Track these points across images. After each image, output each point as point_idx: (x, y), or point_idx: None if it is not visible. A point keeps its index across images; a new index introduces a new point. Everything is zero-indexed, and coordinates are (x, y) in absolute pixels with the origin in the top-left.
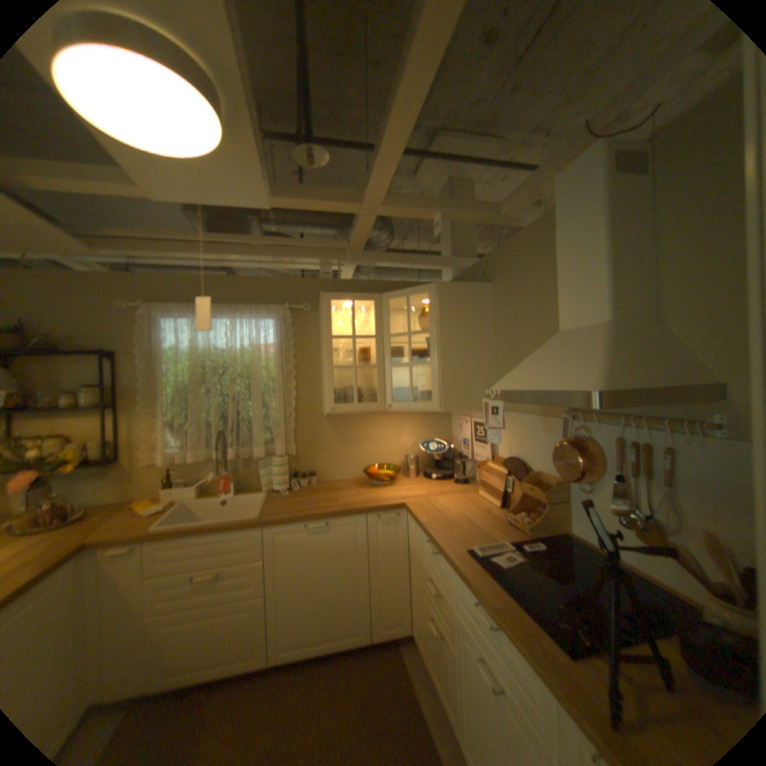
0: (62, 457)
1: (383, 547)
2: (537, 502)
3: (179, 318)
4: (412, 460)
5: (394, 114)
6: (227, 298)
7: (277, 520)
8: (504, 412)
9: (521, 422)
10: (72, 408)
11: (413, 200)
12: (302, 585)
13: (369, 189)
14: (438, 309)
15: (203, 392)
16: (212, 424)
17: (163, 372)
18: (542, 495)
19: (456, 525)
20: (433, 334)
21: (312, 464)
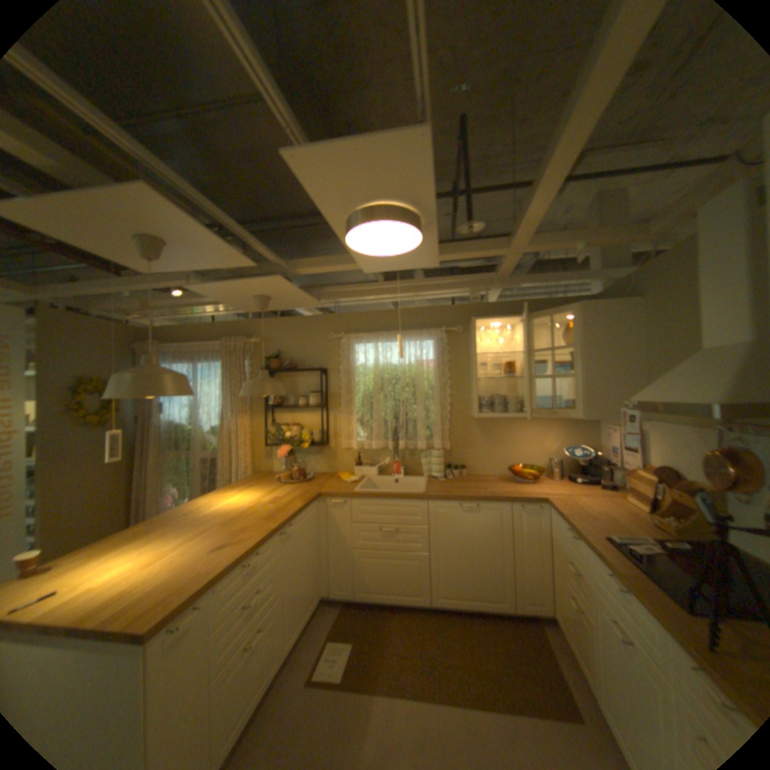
0: (302, 438)
1: (527, 534)
2: (692, 511)
3: (367, 343)
4: (556, 464)
5: (537, 194)
6: (398, 326)
7: (439, 497)
8: (657, 422)
9: (674, 433)
10: (306, 407)
11: (556, 236)
12: (458, 551)
13: (516, 238)
14: (583, 326)
15: (383, 398)
16: (388, 422)
17: (357, 383)
18: (692, 502)
19: (599, 520)
20: (577, 348)
21: (463, 459)
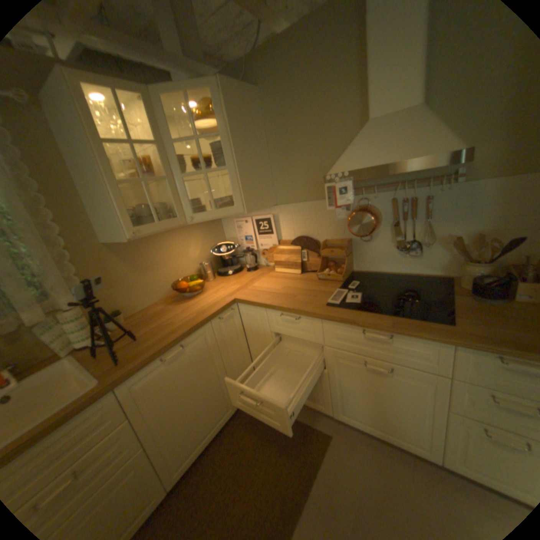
0: None
1: (228, 339)
2: (326, 259)
3: None
4: (208, 266)
5: None
6: None
7: (129, 373)
8: (284, 204)
9: (303, 208)
10: None
11: None
12: (176, 410)
13: None
14: (223, 107)
15: None
16: None
17: None
18: (342, 251)
19: (293, 294)
20: (223, 135)
21: (109, 304)
